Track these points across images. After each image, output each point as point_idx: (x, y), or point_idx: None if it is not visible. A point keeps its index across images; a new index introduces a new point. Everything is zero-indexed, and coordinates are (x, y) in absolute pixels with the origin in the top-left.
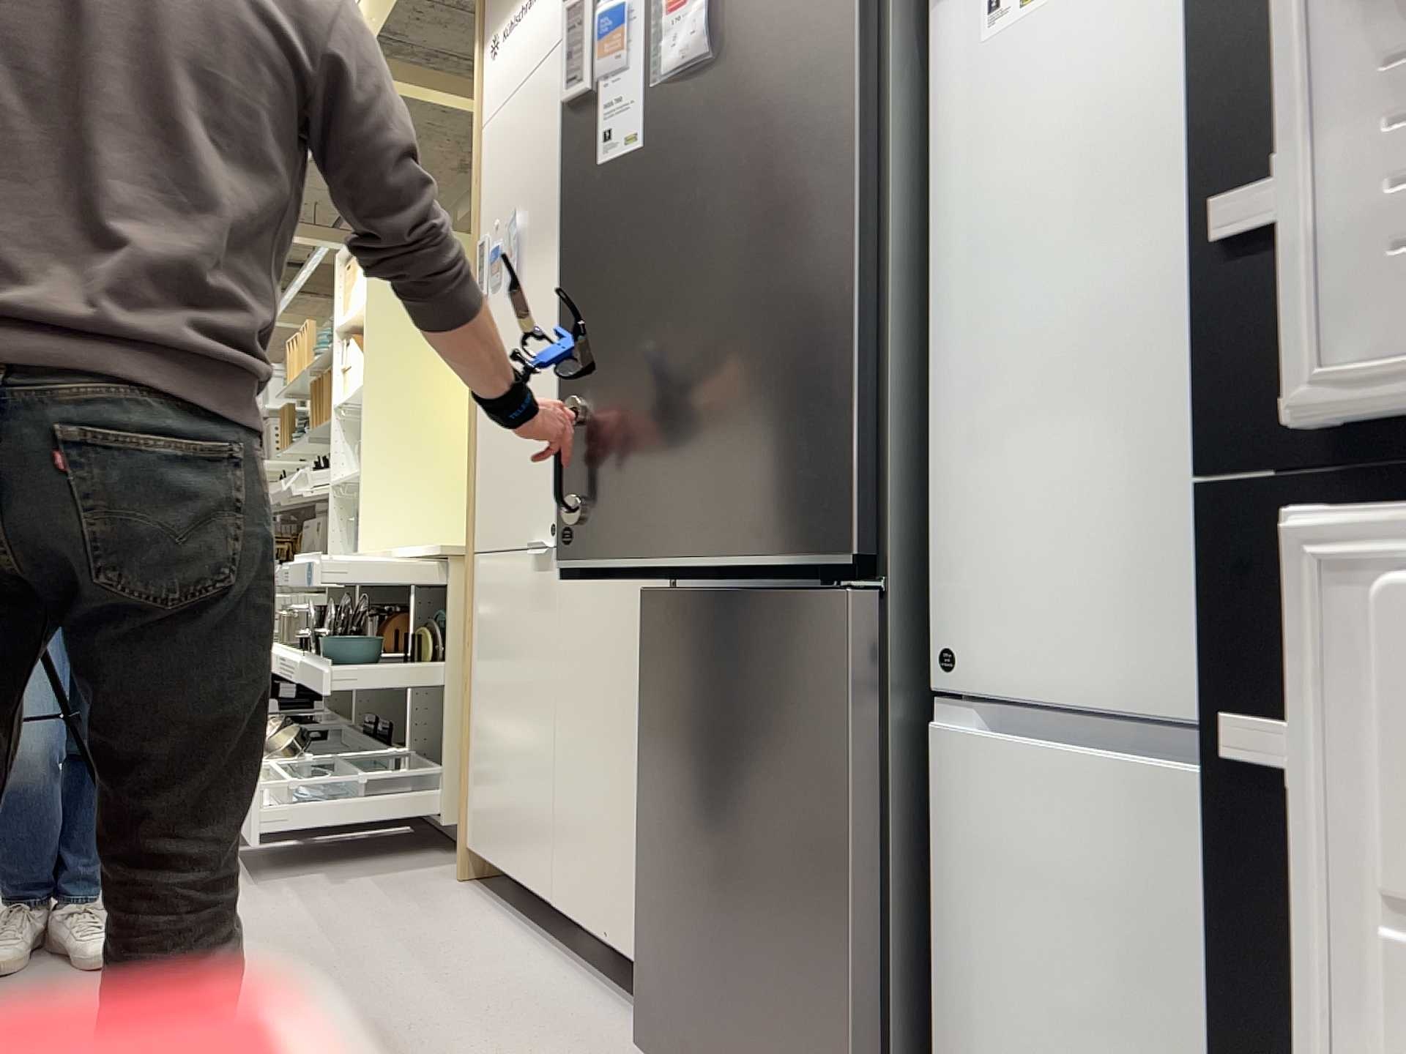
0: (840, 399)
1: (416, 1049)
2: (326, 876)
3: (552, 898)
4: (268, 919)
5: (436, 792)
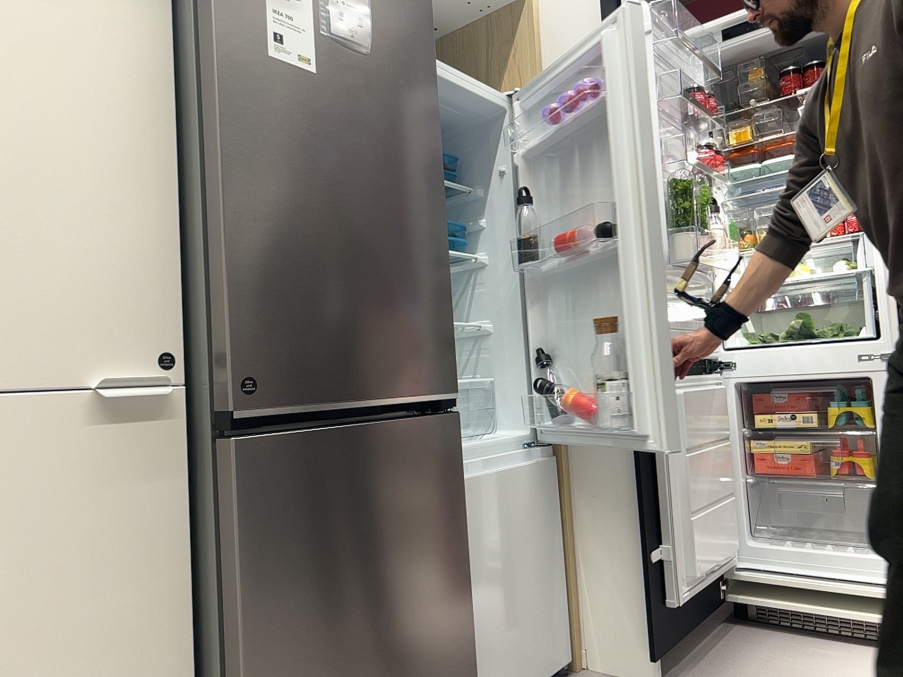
0: (445, 303)
1: None
2: None
3: None
4: None
5: None
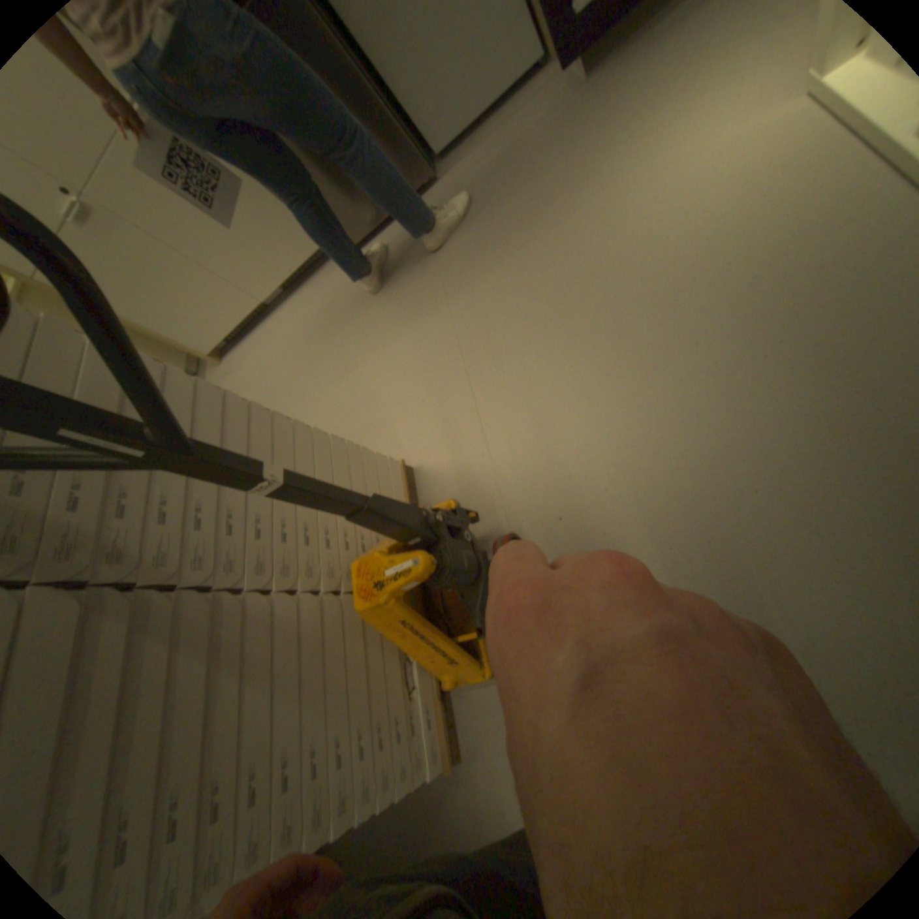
0: None
1: (318, 329)
2: None
3: (260, 300)
4: None
5: None
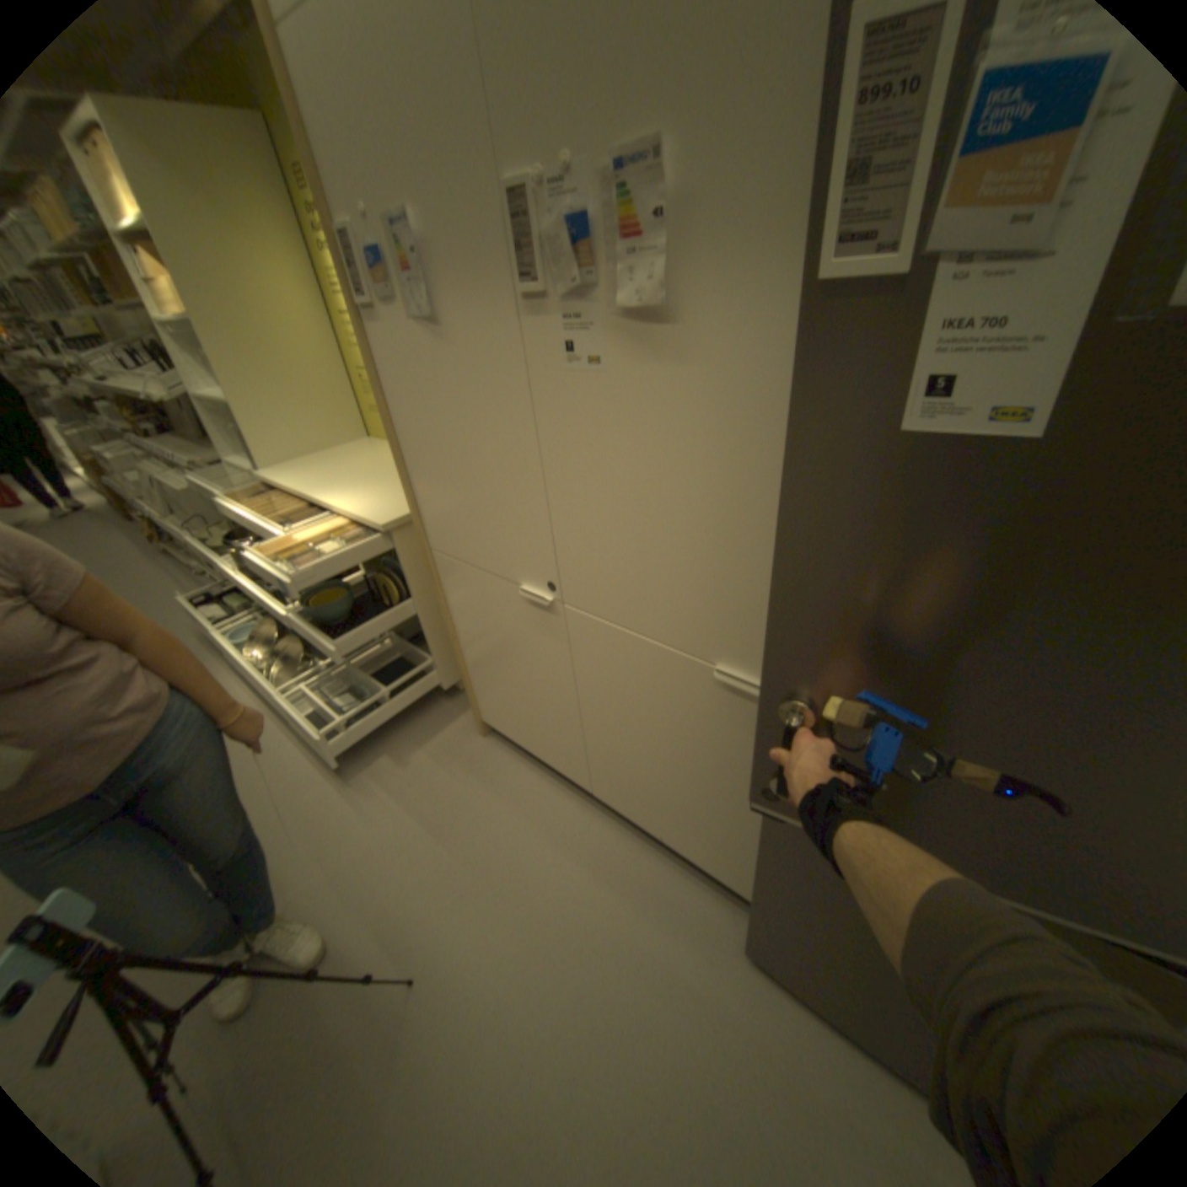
0: None
1: (598, 982)
2: (390, 757)
3: (592, 790)
4: (388, 833)
5: (431, 669)
